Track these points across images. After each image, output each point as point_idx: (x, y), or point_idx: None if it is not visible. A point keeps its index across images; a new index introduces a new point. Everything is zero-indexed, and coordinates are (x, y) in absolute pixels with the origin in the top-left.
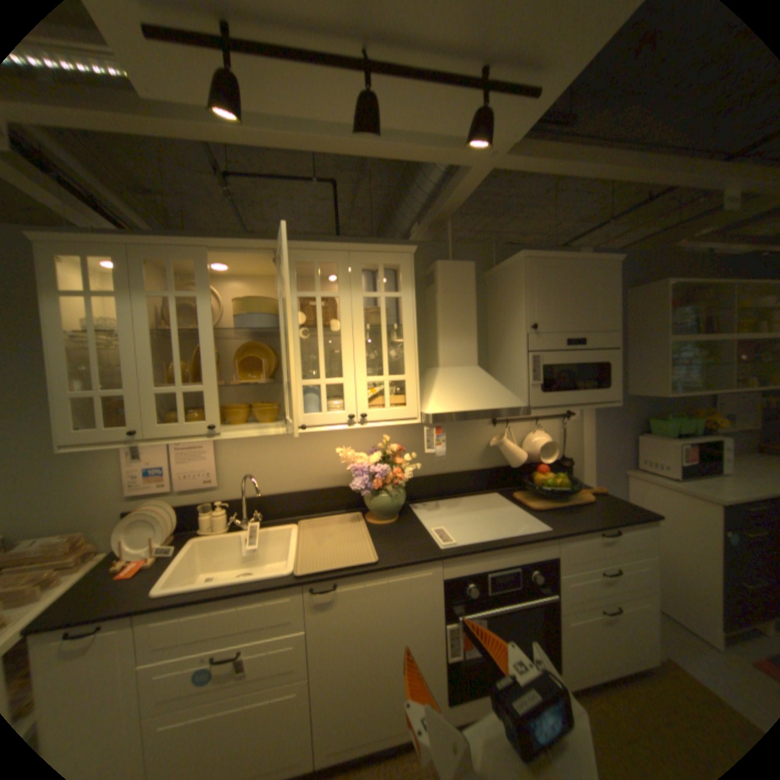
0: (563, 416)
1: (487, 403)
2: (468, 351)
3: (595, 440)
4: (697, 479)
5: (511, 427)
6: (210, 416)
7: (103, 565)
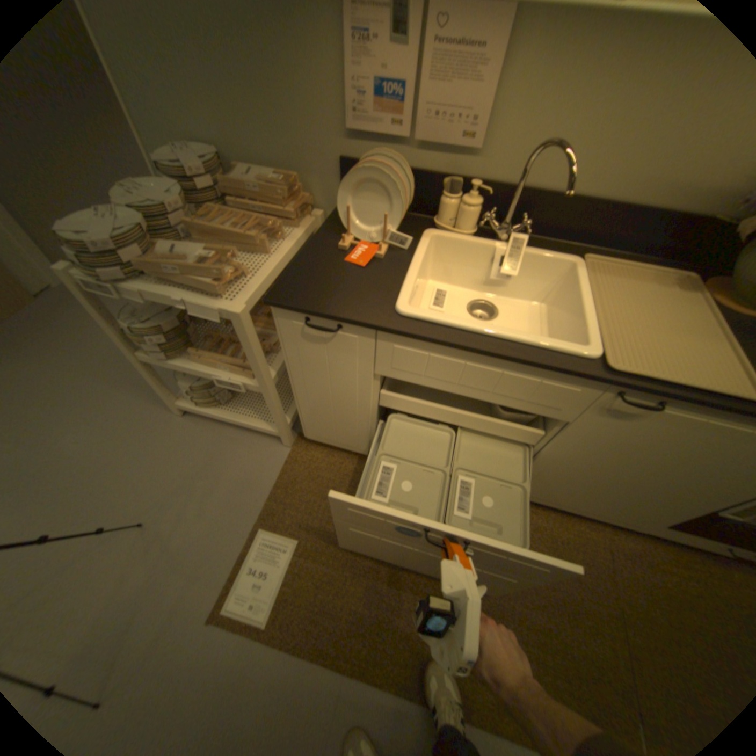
0: None
1: None
2: None
3: None
4: None
5: None
6: None
7: (327, 232)
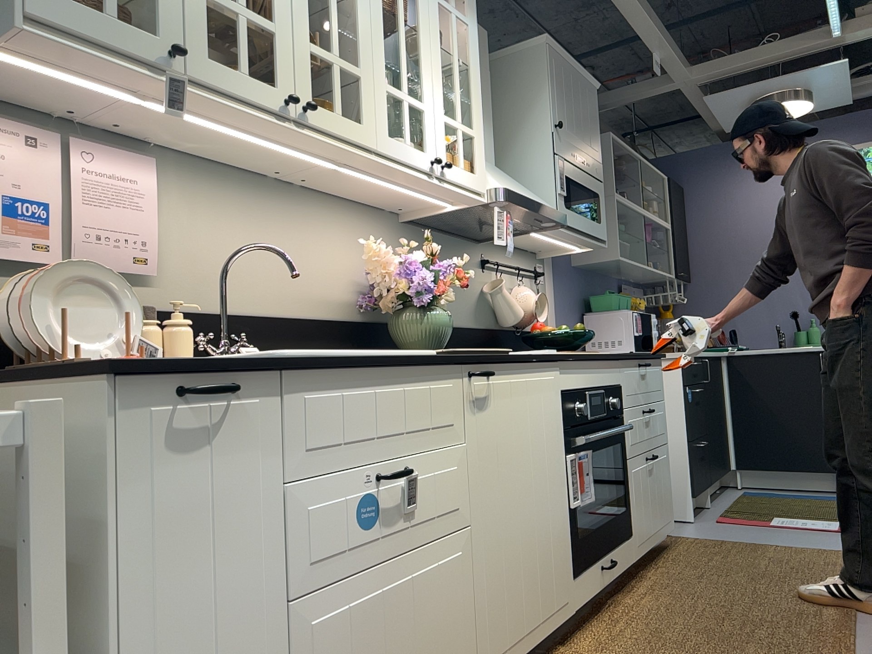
0: (538, 273)
1: (536, 199)
2: (489, 143)
3: (557, 314)
4: None
5: (498, 277)
6: (282, 82)
7: None
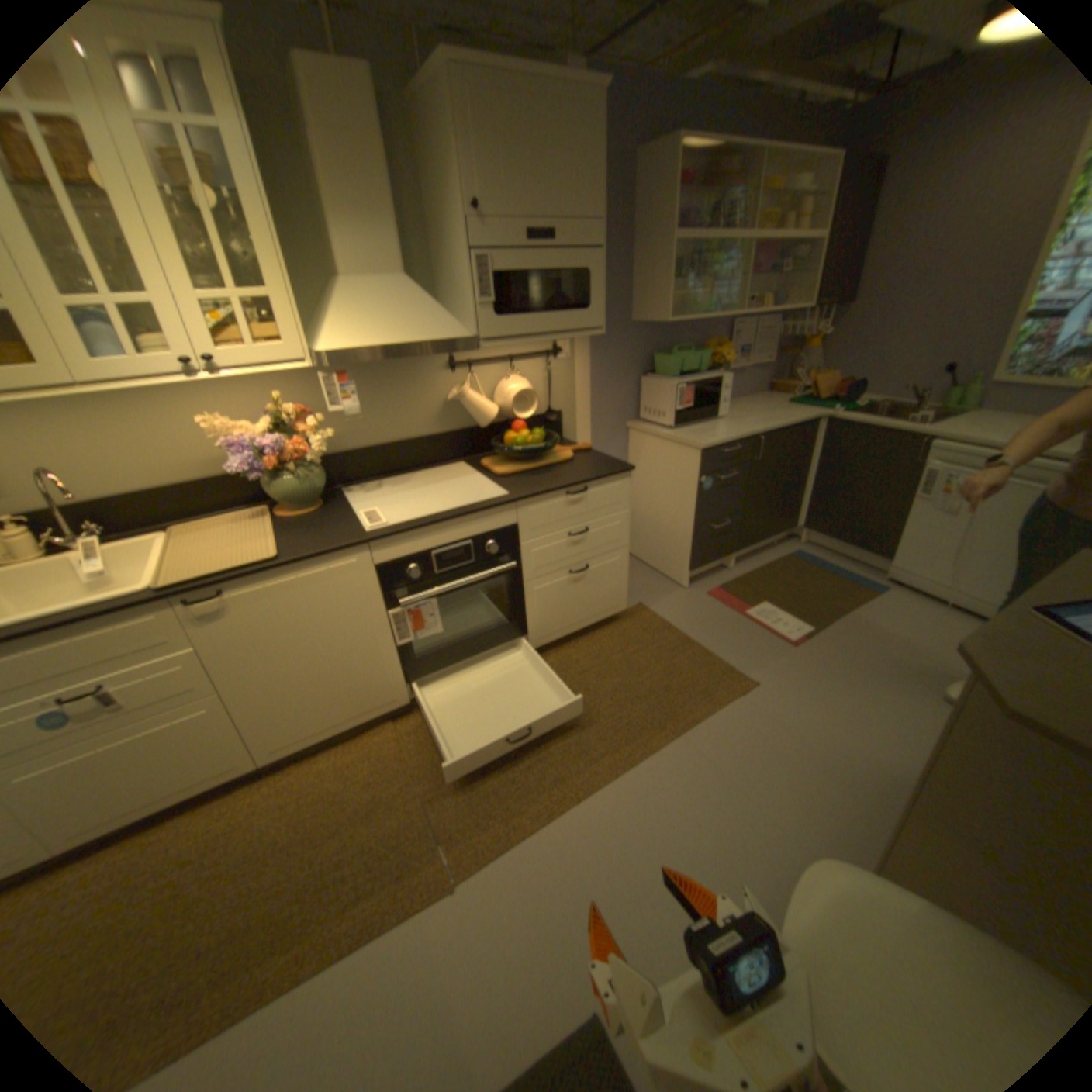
0: (547, 354)
1: (414, 334)
2: (384, 249)
3: (590, 387)
4: (691, 424)
5: (477, 373)
6: None
7: None
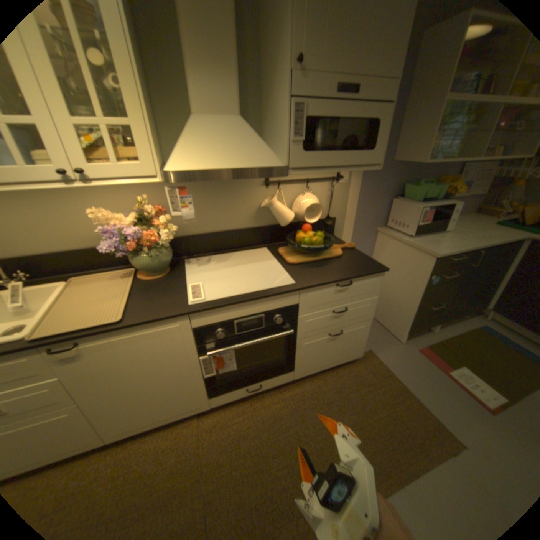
0: (332, 179)
1: (240, 161)
2: (226, 95)
3: (357, 202)
4: (426, 234)
5: (283, 189)
6: None
7: None
